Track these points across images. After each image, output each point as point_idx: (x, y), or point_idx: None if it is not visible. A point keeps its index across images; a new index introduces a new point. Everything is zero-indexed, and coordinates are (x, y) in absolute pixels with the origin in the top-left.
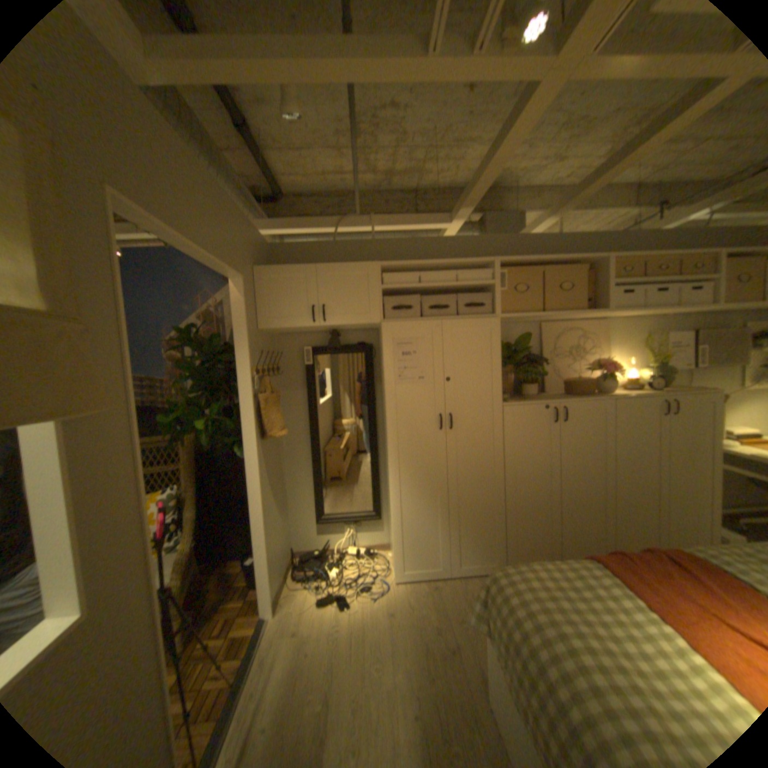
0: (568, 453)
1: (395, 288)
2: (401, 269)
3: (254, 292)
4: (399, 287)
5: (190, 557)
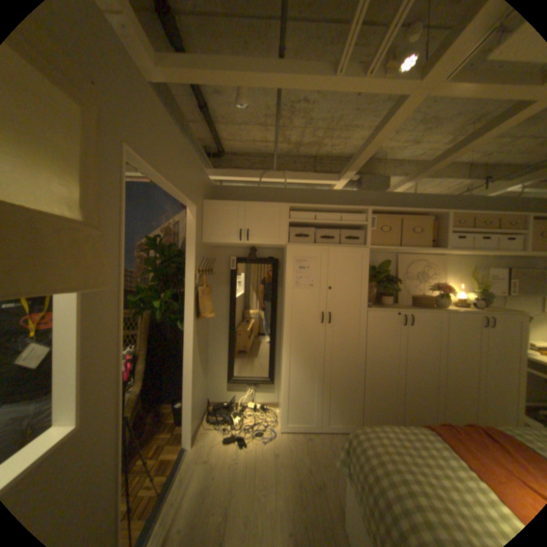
0: (412, 349)
1: (298, 222)
2: (303, 210)
3: (202, 217)
4: (301, 221)
5: (137, 398)
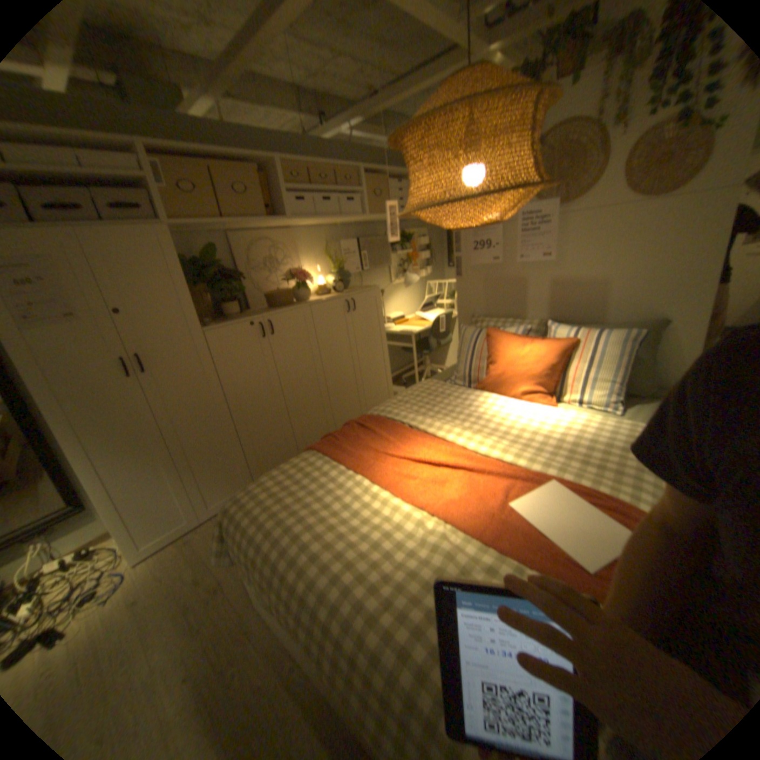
0: (282, 363)
1: None
2: None
3: None
4: None
5: None
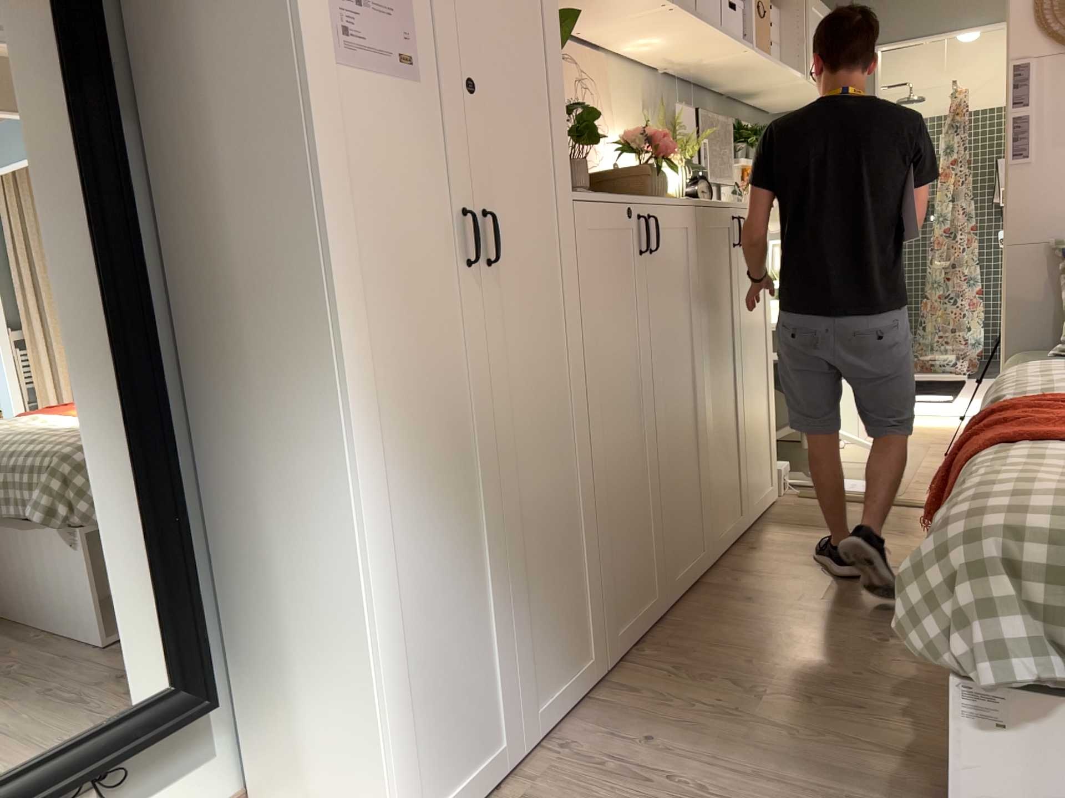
0: (659, 329)
1: None
2: None
3: None
4: None
5: None
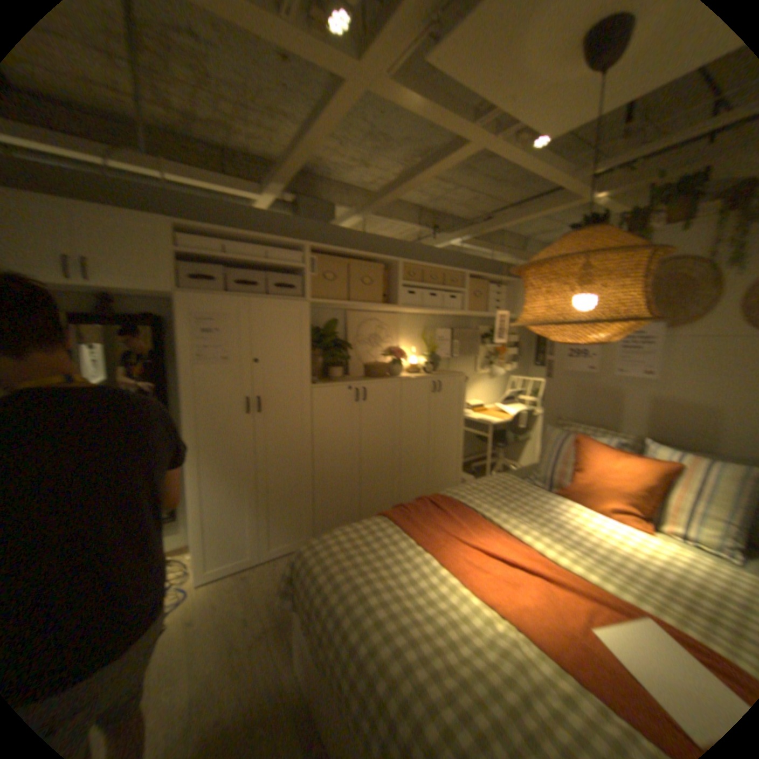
0: (365, 427)
1: (190, 251)
2: (199, 231)
3: None
4: (196, 251)
5: None
